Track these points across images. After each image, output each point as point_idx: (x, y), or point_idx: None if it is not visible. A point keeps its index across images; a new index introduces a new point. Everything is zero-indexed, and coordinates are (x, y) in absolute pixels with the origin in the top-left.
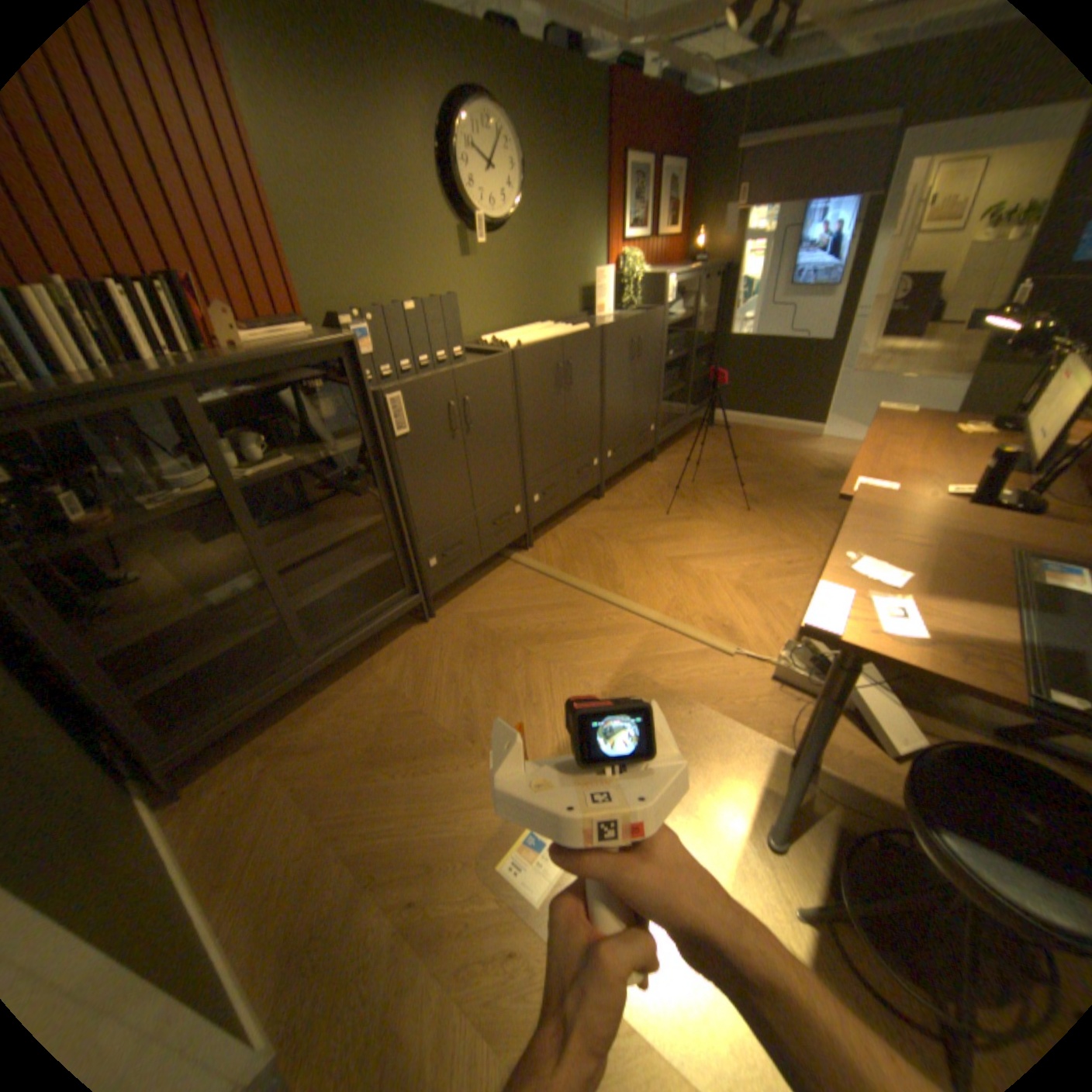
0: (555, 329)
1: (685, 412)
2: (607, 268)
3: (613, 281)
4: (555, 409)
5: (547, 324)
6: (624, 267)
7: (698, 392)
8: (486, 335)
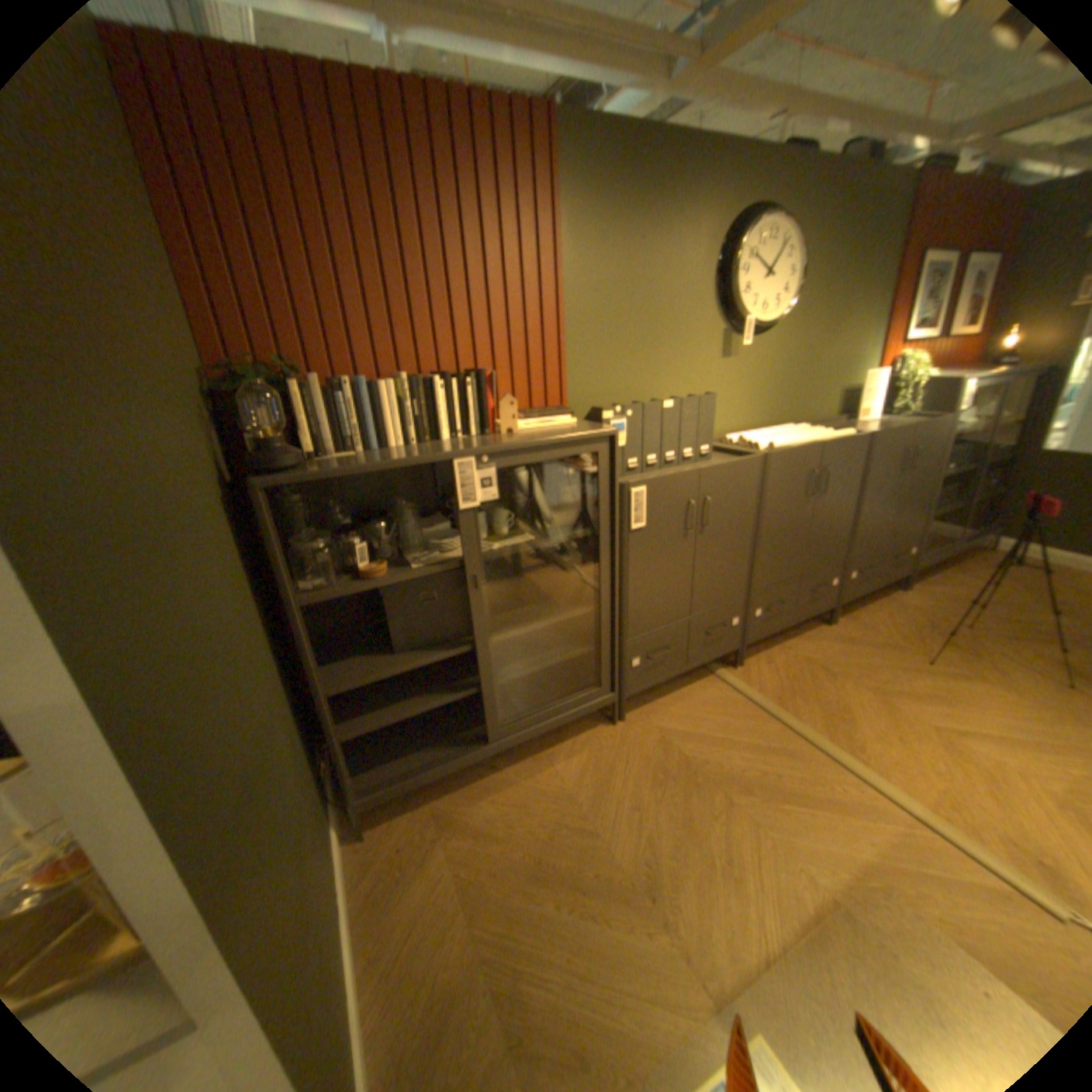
0: (813, 433)
1: (961, 537)
2: (881, 370)
3: (887, 383)
4: (801, 518)
5: (802, 426)
6: (902, 369)
7: (981, 514)
8: (731, 433)
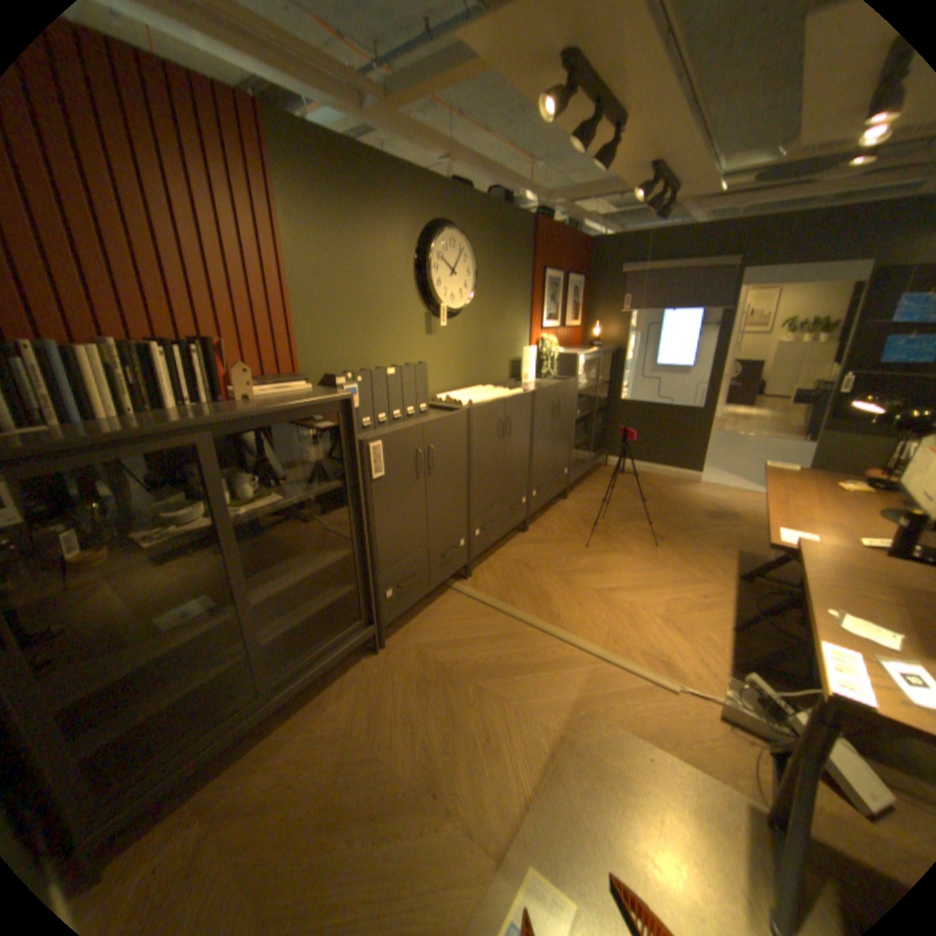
0: (496, 392)
1: (588, 459)
2: (531, 348)
3: (535, 357)
4: (496, 455)
5: (488, 387)
6: (542, 347)
7: (596, 443)
8: (439, 394)
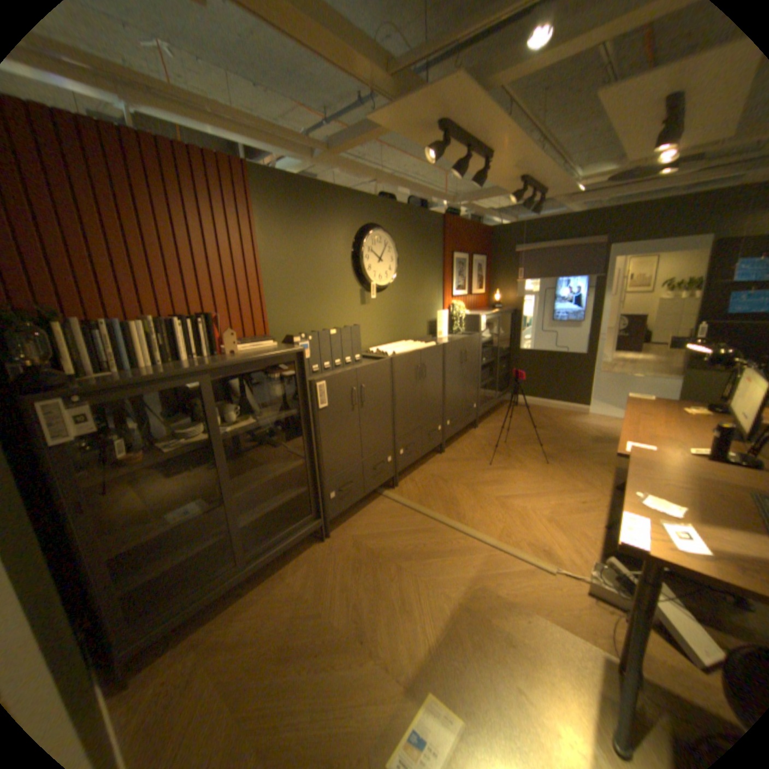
0: (414, 345)
1: (494, 396)
2: (443, 311)
3: (447, 318)
4: (415, 393)
5: (409, 342)
6: (453, 311)
7: (501, 384)
8: (371, 347)
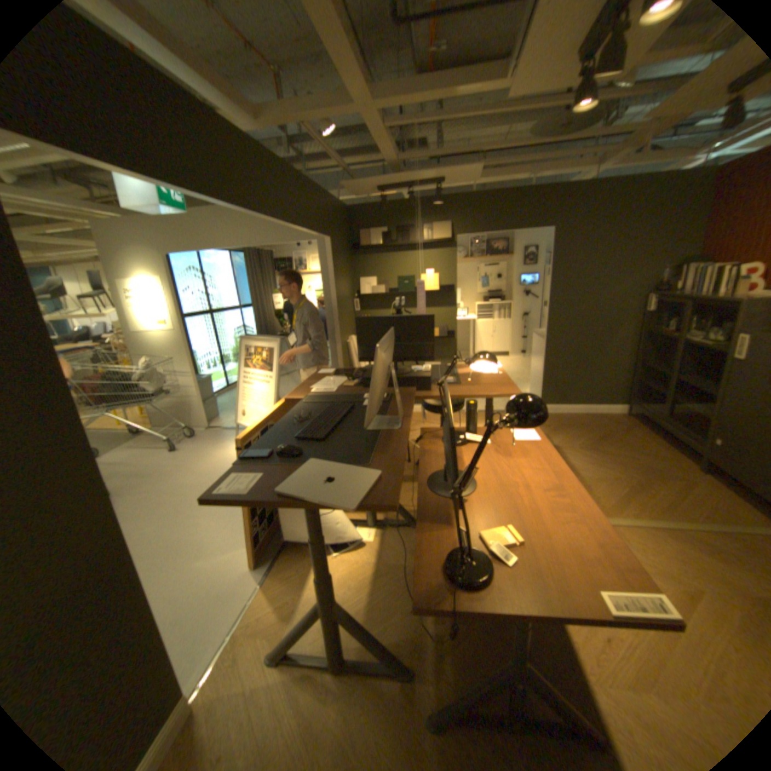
0: None
1: None
2: None
3: None
4: None
5: None
6: None
7: None
8: None
